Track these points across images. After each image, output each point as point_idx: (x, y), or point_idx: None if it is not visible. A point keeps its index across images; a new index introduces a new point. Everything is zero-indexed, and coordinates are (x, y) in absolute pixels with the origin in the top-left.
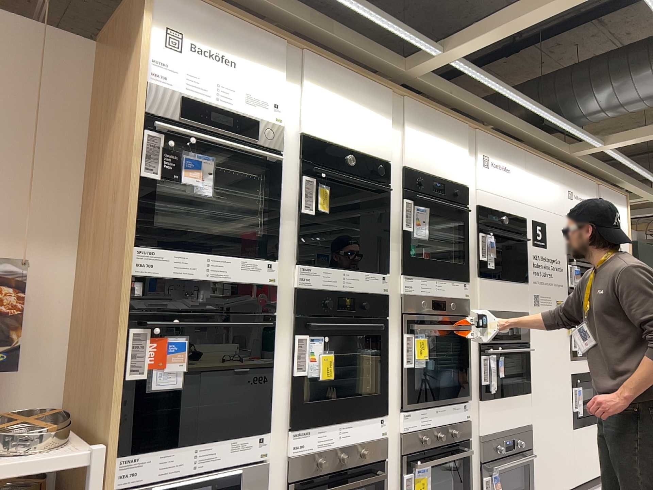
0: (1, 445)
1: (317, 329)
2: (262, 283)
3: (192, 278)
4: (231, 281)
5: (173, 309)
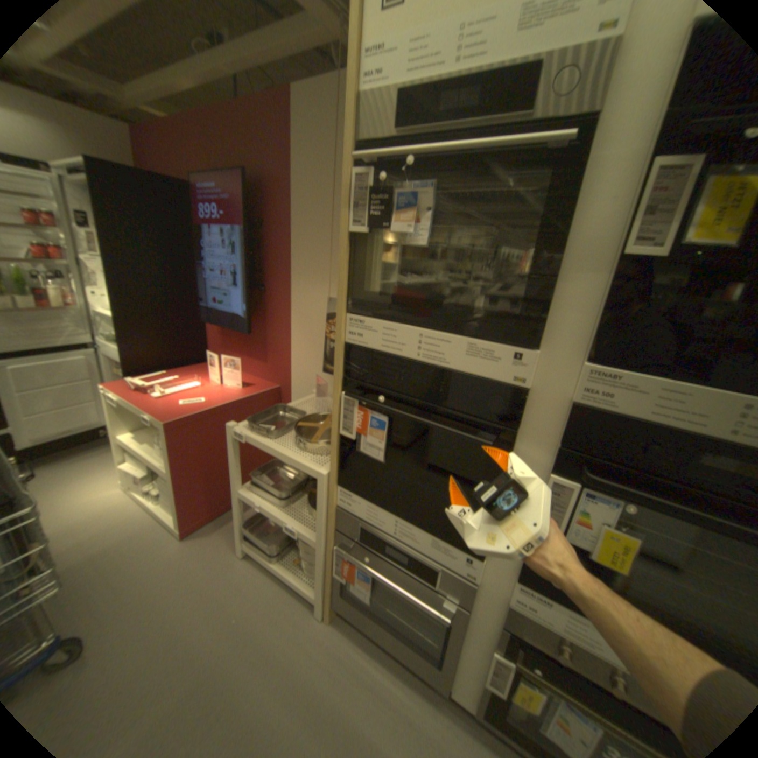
0: (295, 437)
1: (608, 487)
2: (500, 379)
3: (397, 353)
4: (447, 366)
5: (386, 381)
